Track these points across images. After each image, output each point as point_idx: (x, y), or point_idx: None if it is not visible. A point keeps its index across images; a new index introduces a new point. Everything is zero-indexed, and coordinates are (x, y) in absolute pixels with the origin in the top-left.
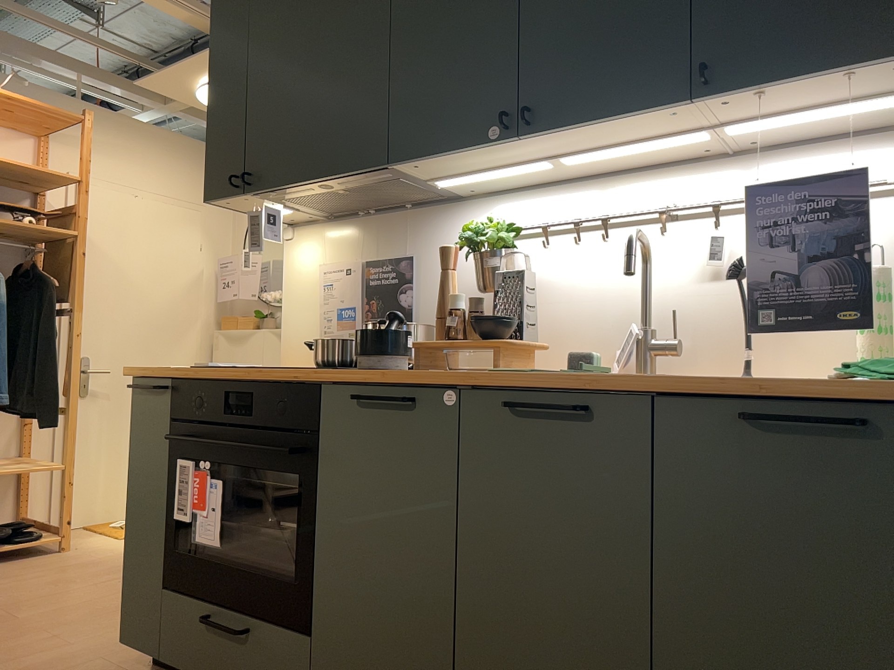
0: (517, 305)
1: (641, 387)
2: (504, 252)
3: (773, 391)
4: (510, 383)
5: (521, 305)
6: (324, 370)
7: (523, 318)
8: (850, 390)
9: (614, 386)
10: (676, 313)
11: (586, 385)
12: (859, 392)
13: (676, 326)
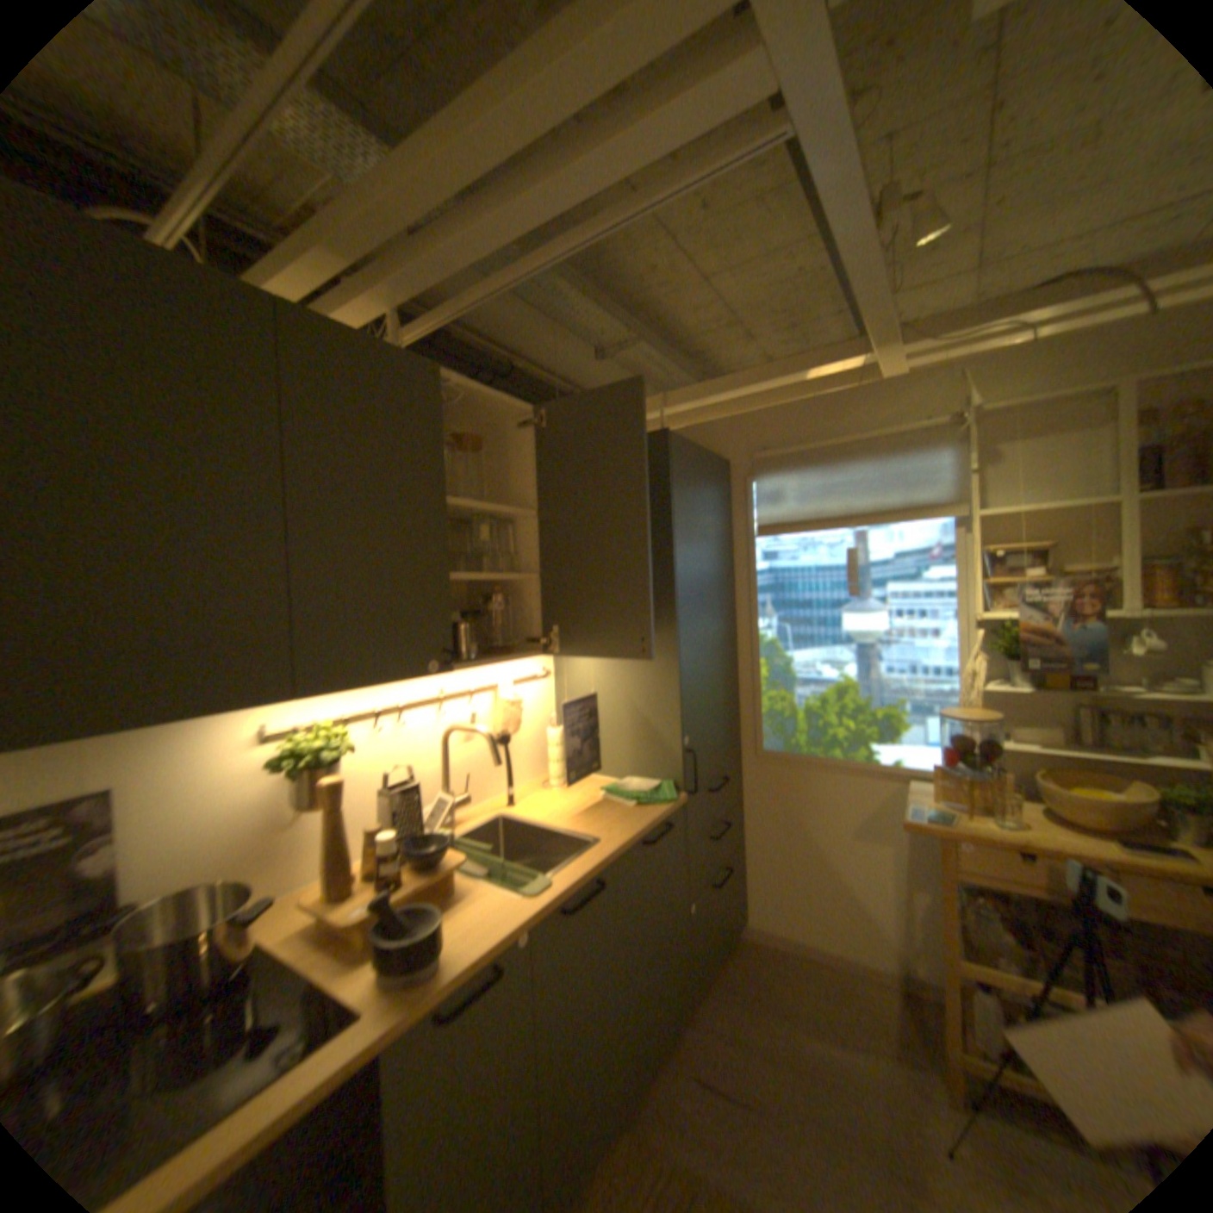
0: (413, 821)
1: (618, 855)
2: (336, 763)
3: (651, 828)
4: (565, 897)
5: (410, 819)
6: (348, 1034)
7: (411, 830)
8: (667, 816)
9: (609, 862)
10: (468, 777)
11: (598, 869)
12: (661, 814)
13: (467, 786)
